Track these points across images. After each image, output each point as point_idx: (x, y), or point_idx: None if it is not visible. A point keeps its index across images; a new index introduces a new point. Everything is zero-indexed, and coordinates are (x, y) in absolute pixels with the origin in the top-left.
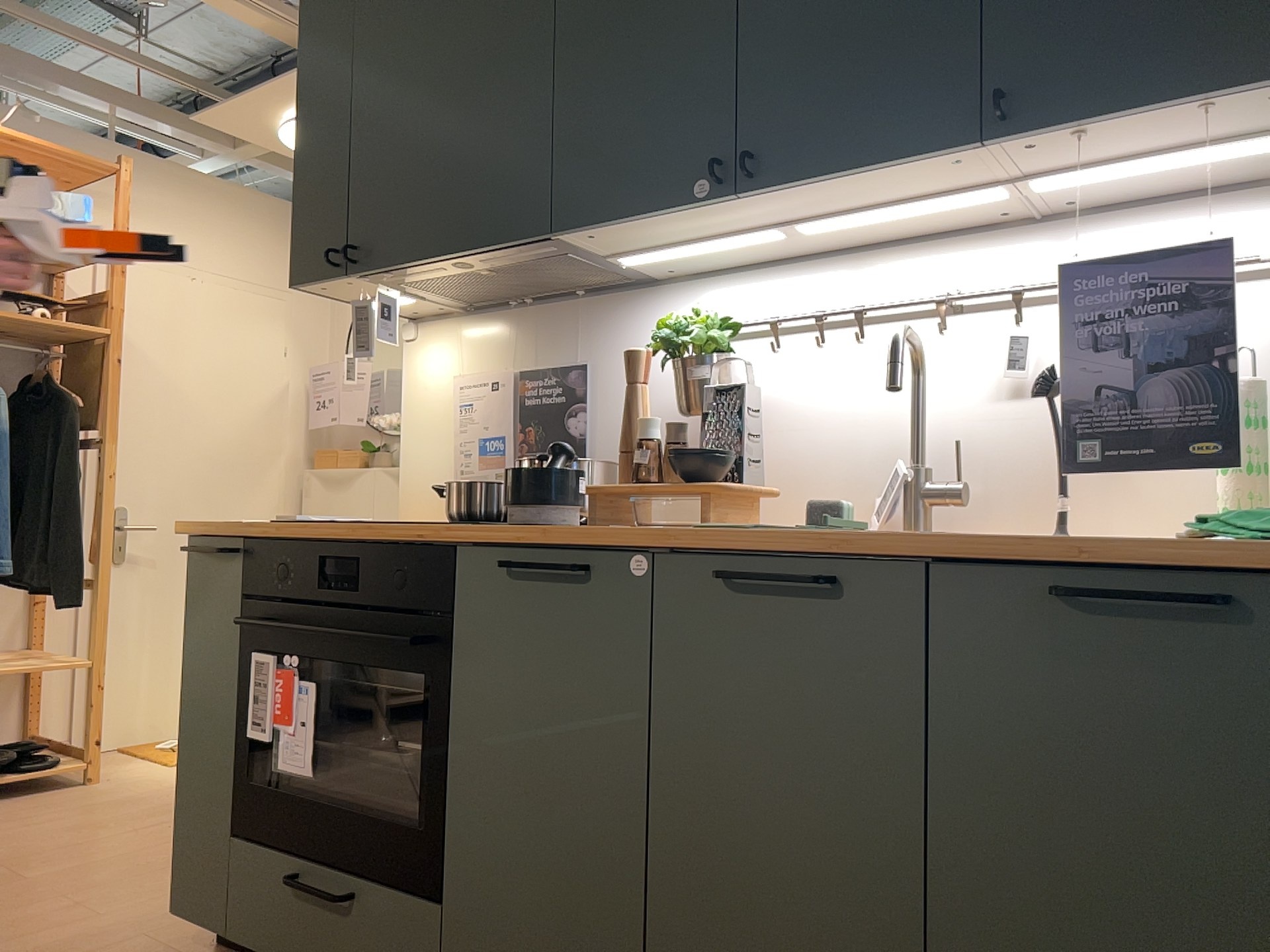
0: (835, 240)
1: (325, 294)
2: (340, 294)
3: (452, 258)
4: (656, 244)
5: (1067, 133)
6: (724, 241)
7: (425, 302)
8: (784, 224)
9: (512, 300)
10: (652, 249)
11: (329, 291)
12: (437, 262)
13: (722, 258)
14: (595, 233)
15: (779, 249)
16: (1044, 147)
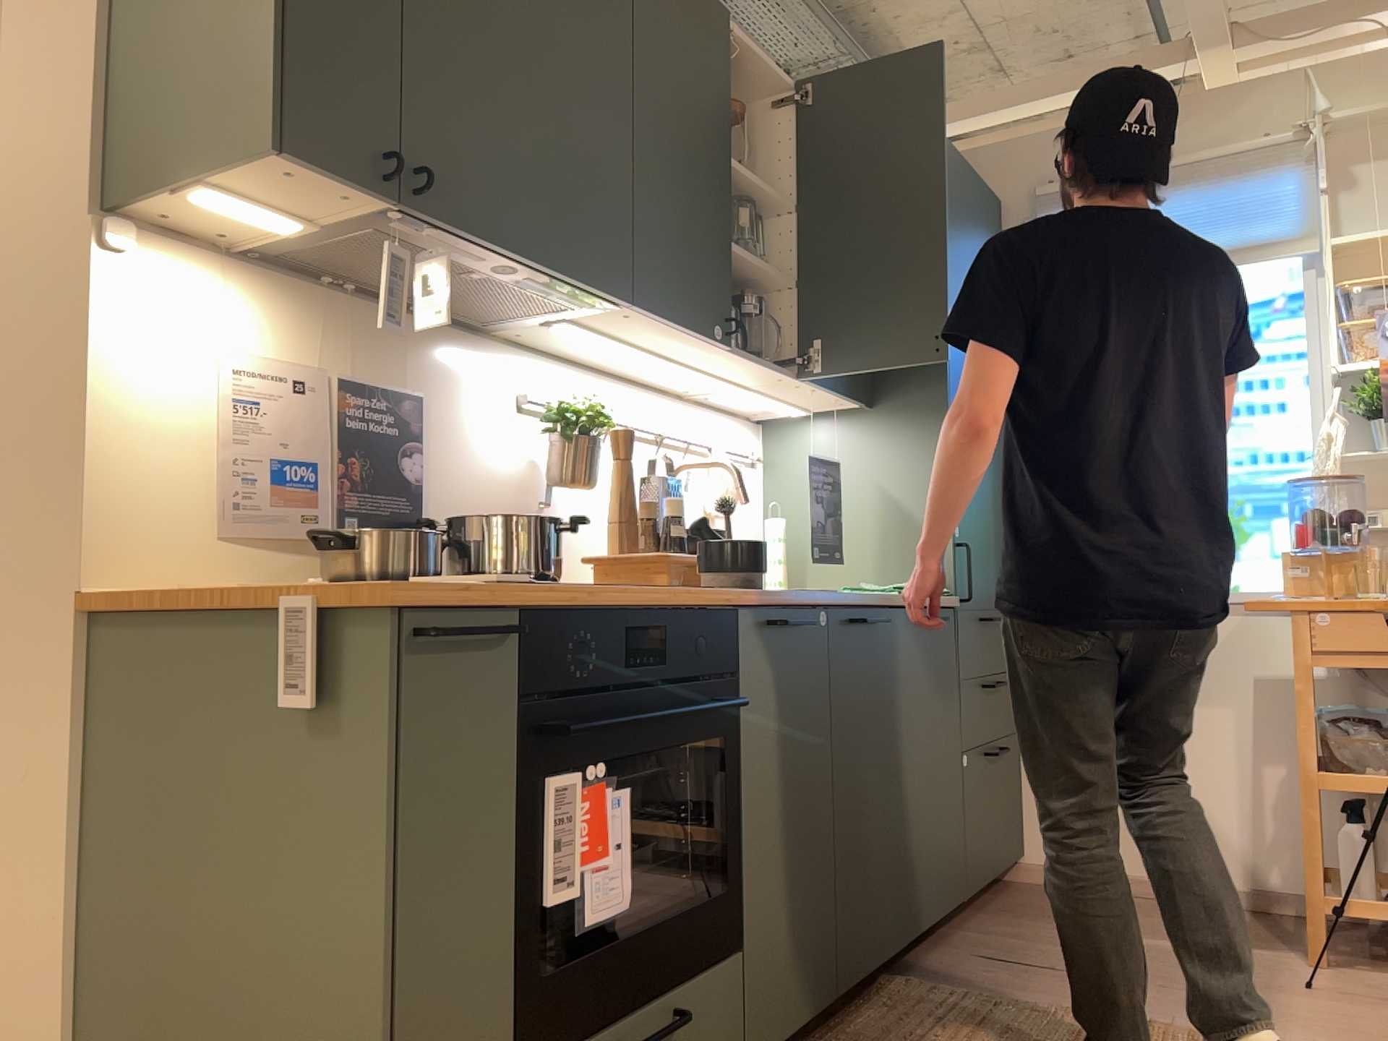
0: (618, 364)
1: (252, 171)
2: (260, 181)
3: (528, 264)
4: (603, 329)
5: (817, 387)
6: (631, 349)
7: (265, 231)
8: (671, 358)
9: (333, 278)
10: (598, 331)
11: (278, 176)
12: (508, 257)
13: (560, 343)
14: (635, 314)
15: (597, 356)
16: (798, 386)
